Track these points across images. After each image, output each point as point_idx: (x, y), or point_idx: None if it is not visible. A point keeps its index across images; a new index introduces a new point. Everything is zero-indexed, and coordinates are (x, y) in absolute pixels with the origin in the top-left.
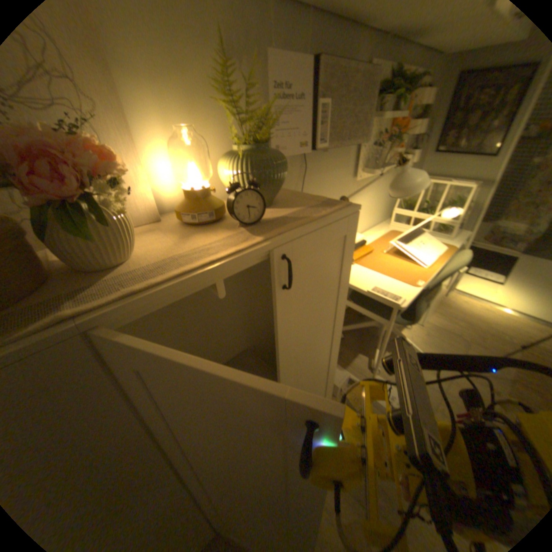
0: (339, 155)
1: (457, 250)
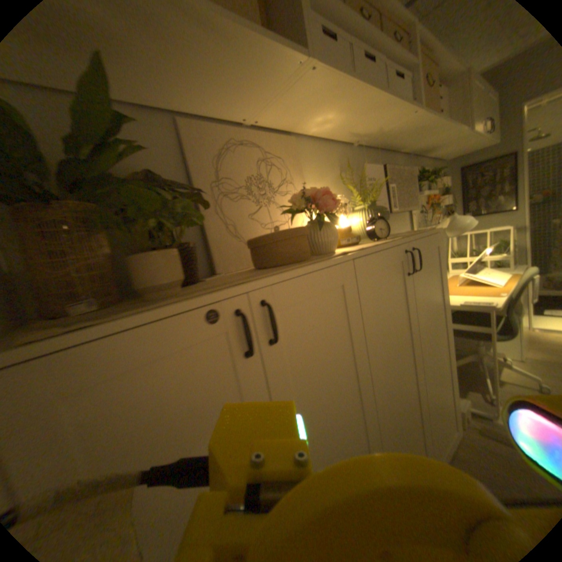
0: (400, 220)
1: (521, 277)
